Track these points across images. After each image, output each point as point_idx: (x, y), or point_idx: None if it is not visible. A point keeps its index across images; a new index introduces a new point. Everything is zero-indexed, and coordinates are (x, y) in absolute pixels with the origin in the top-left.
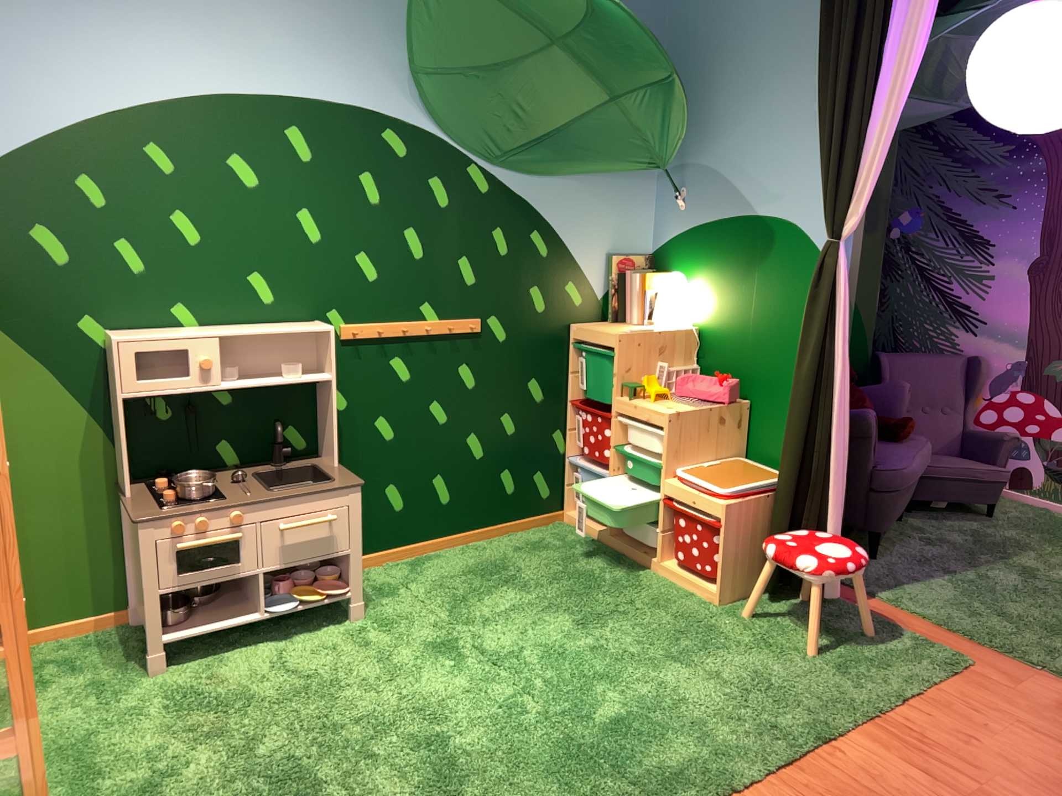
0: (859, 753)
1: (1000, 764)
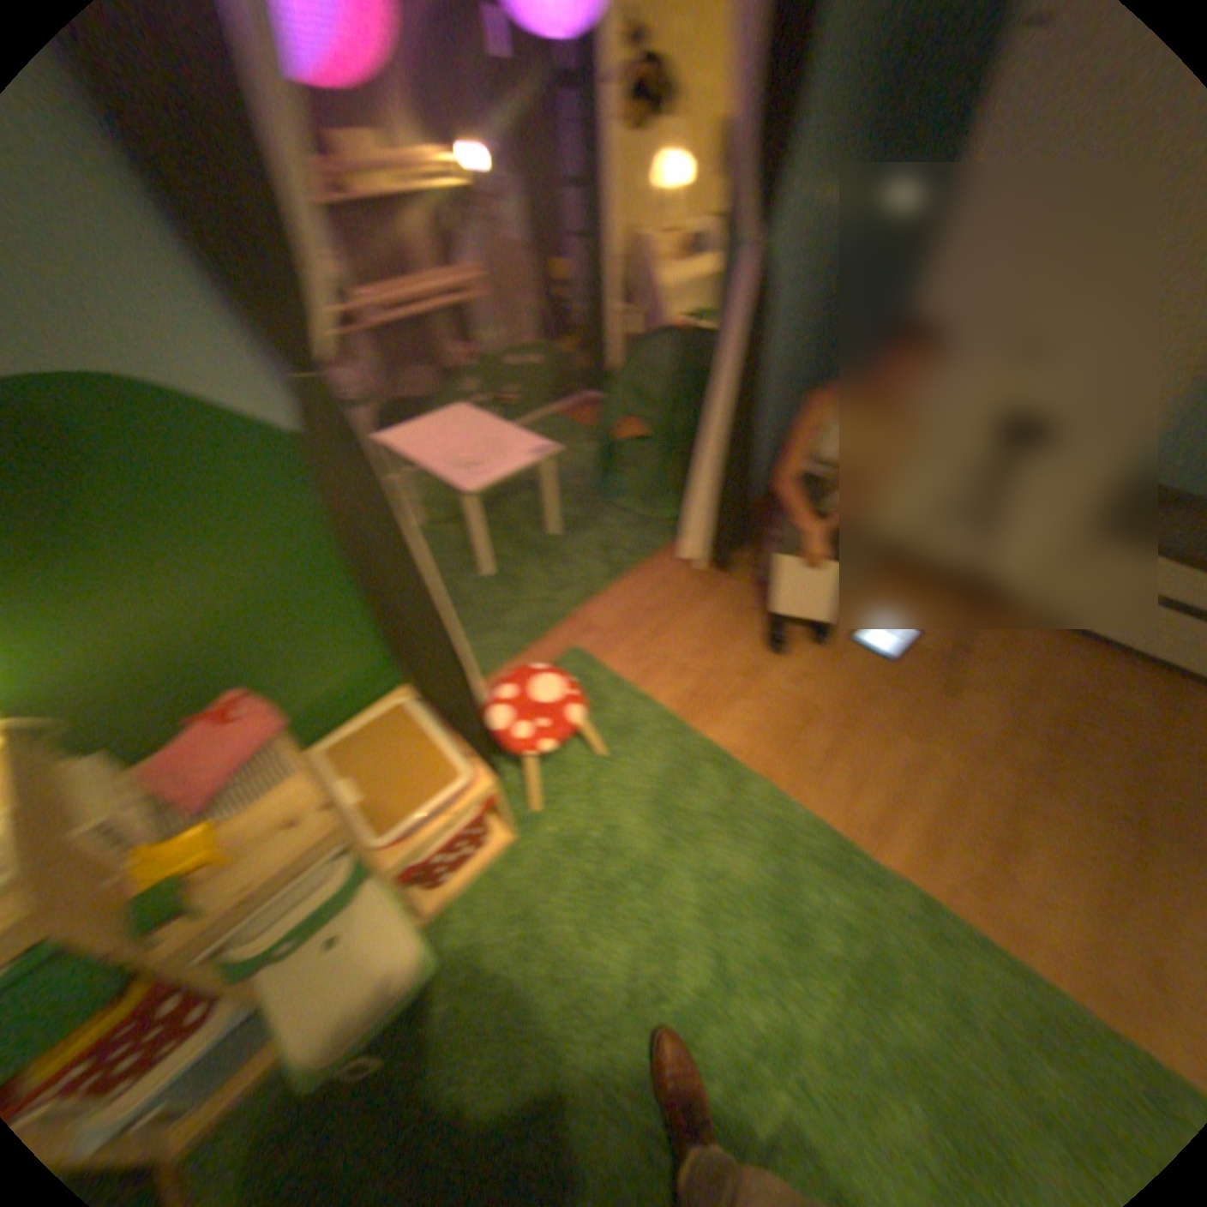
0: (731, 737)
1: (705, 660)
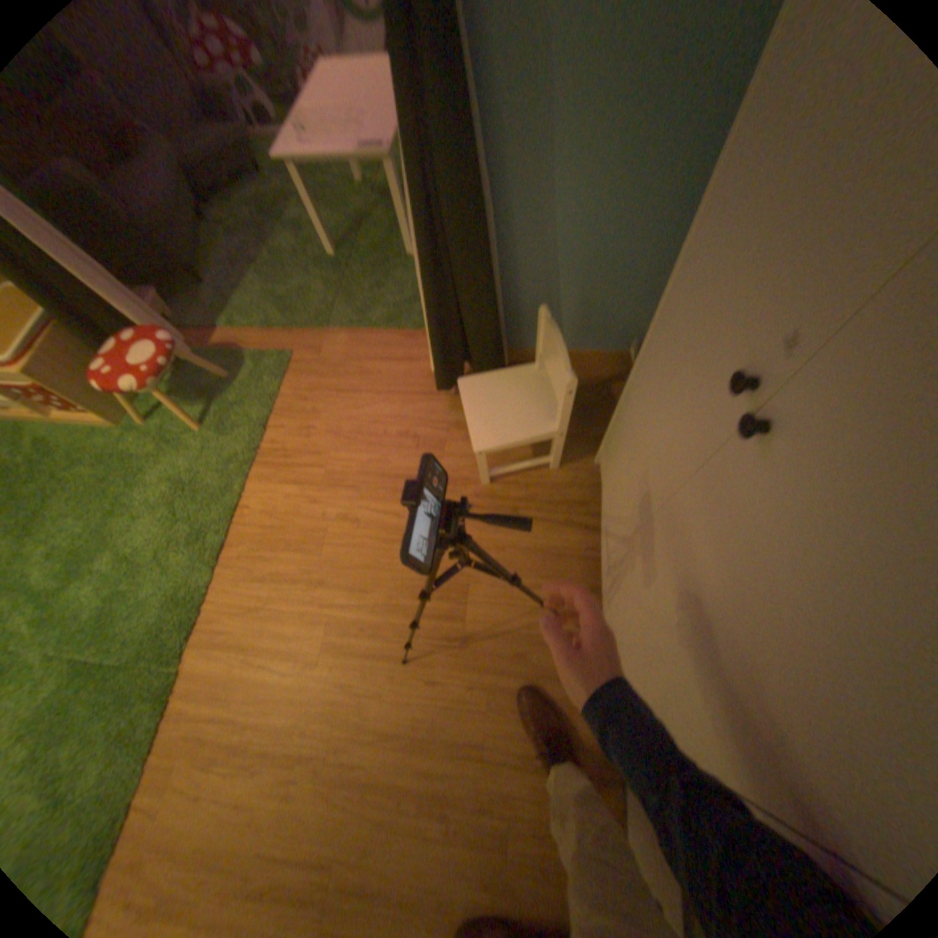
0: (255, 502)
1: (328, 442)
